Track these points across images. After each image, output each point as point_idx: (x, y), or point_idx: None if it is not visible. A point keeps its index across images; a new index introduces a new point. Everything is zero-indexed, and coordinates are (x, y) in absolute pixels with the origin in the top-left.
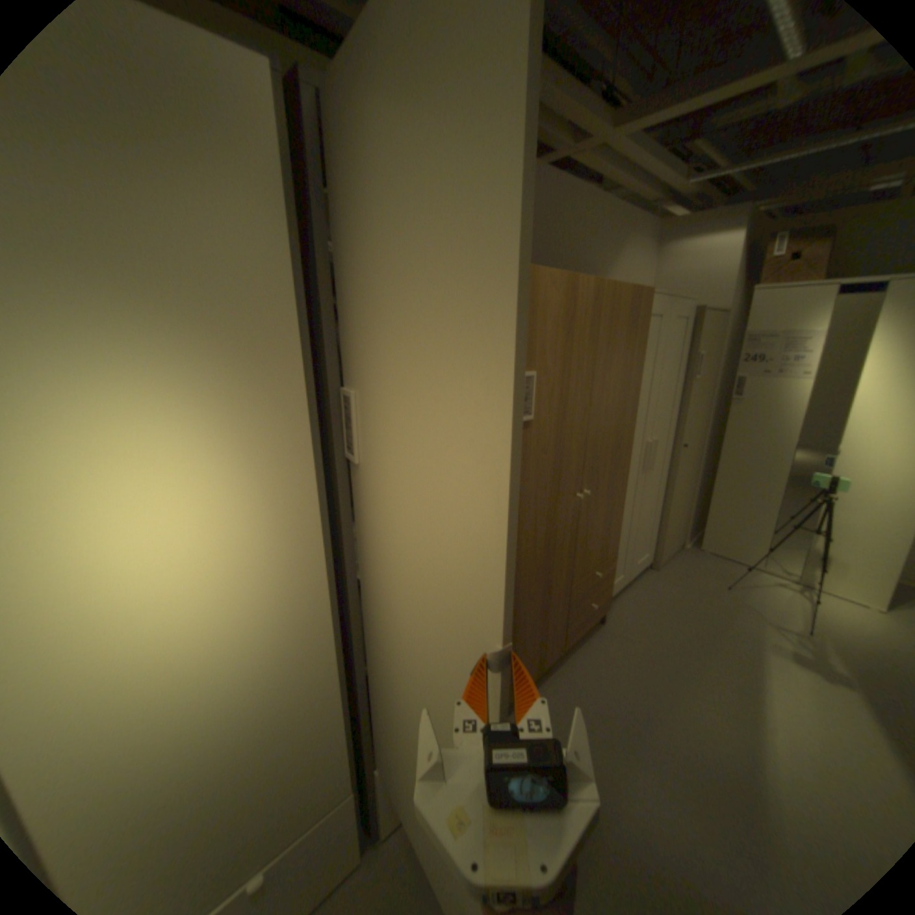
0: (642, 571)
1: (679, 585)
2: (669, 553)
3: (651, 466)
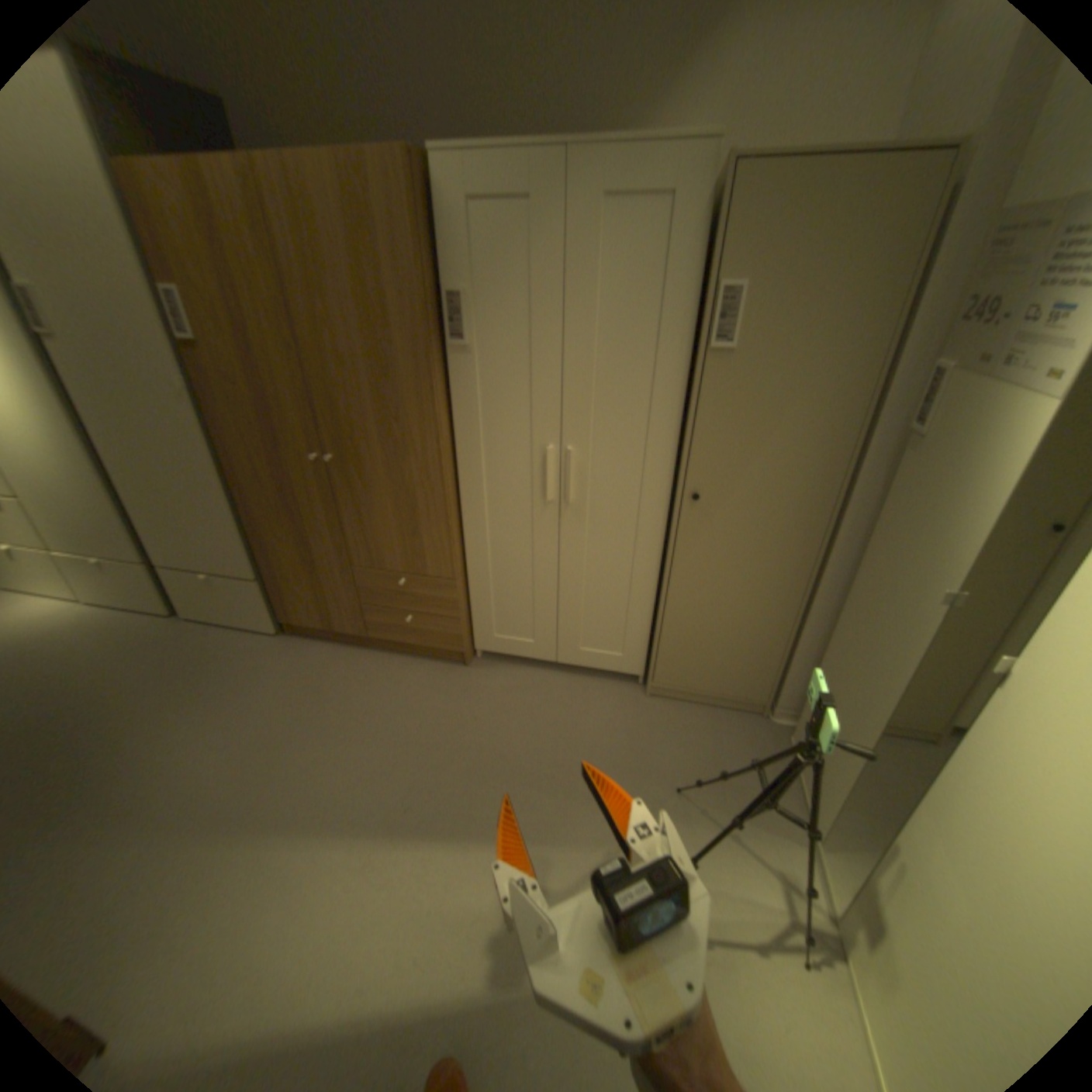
0: (602, 667)
1: (632, 723)
2: (680, 683)
3: (566, 494)
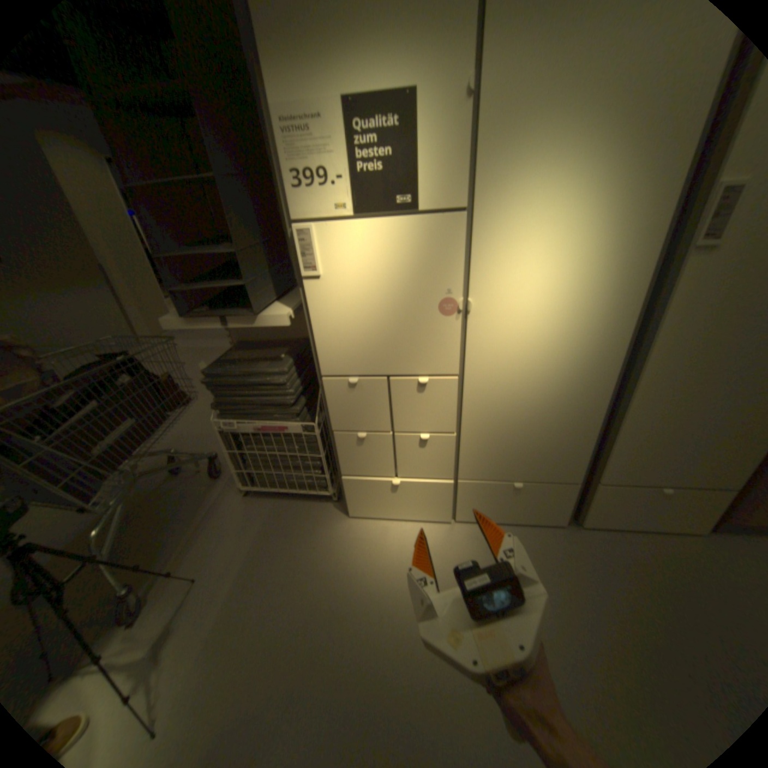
0: None
1: None
2: None
3: None
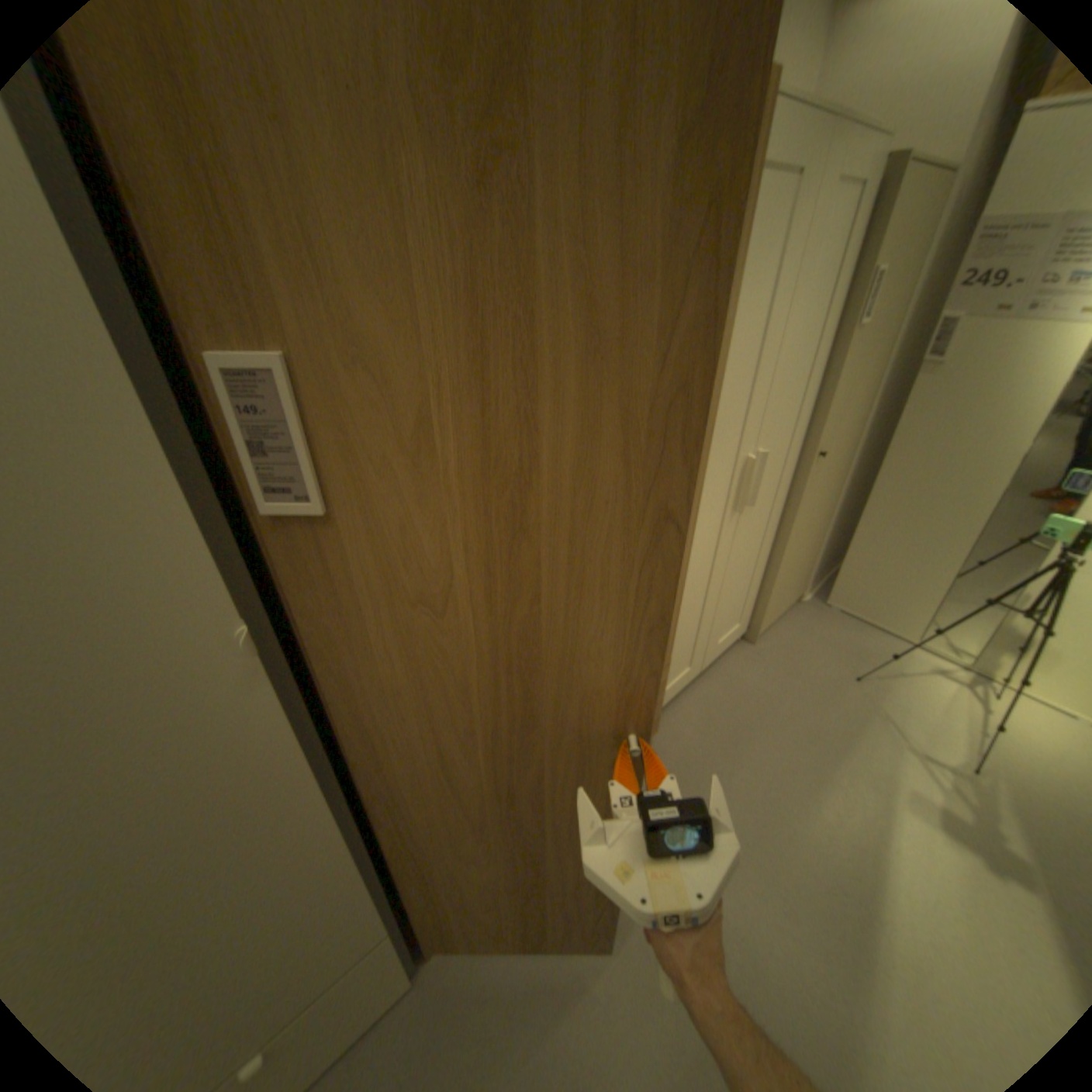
0: (726, 649)
1: (781, 669)
2: (773, 617)
3: (751, 499)
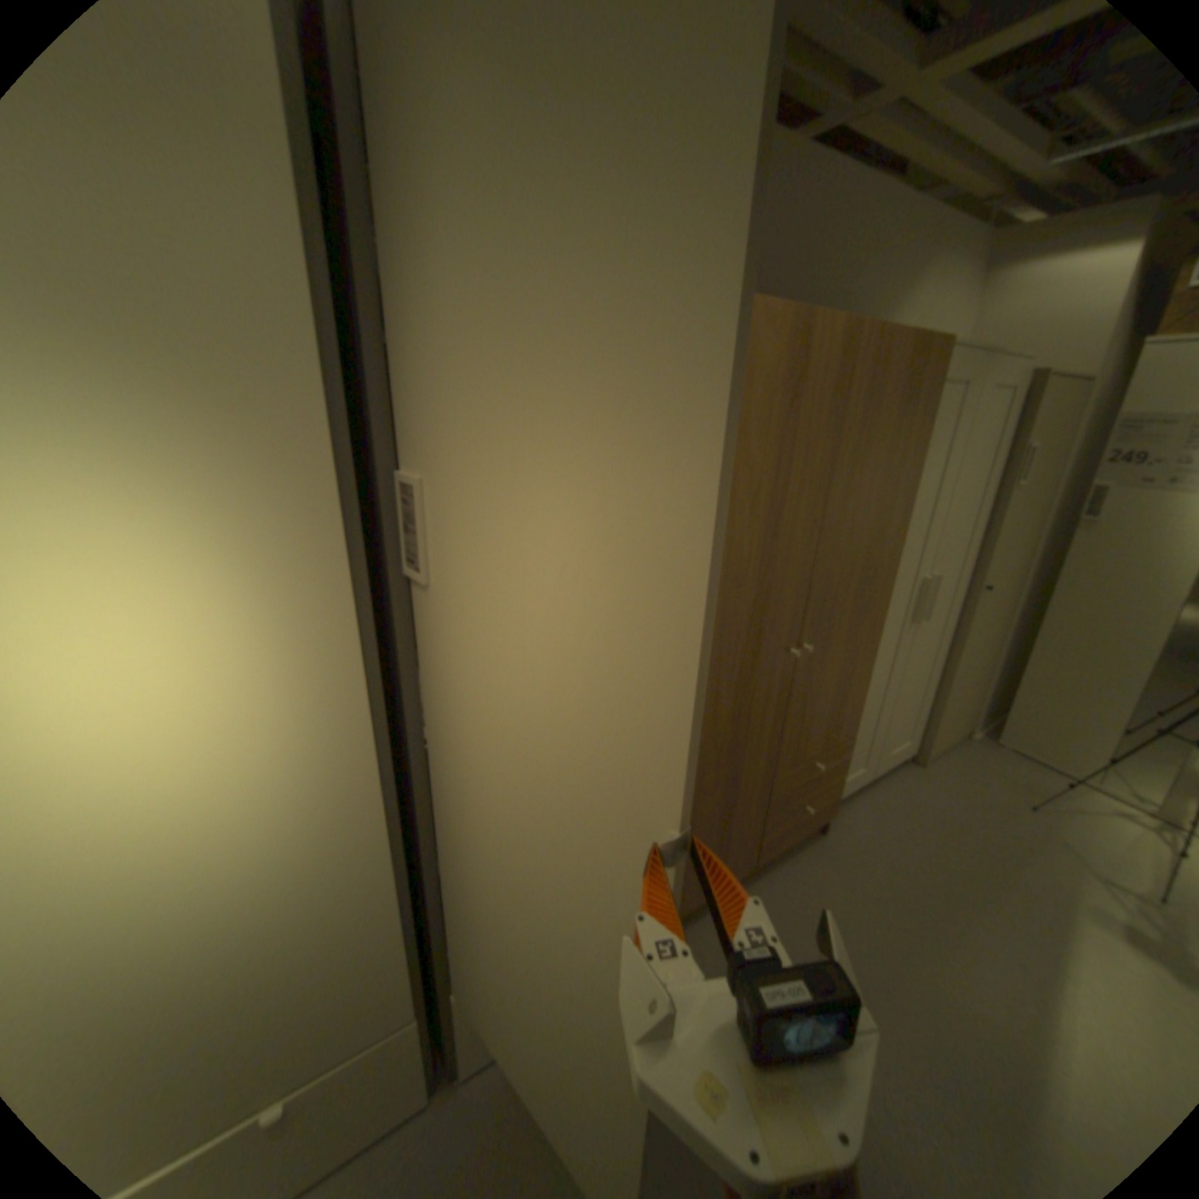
0: (897, 764)
1: (953, 791)
2: (944, 743)
3: (926, 615)
